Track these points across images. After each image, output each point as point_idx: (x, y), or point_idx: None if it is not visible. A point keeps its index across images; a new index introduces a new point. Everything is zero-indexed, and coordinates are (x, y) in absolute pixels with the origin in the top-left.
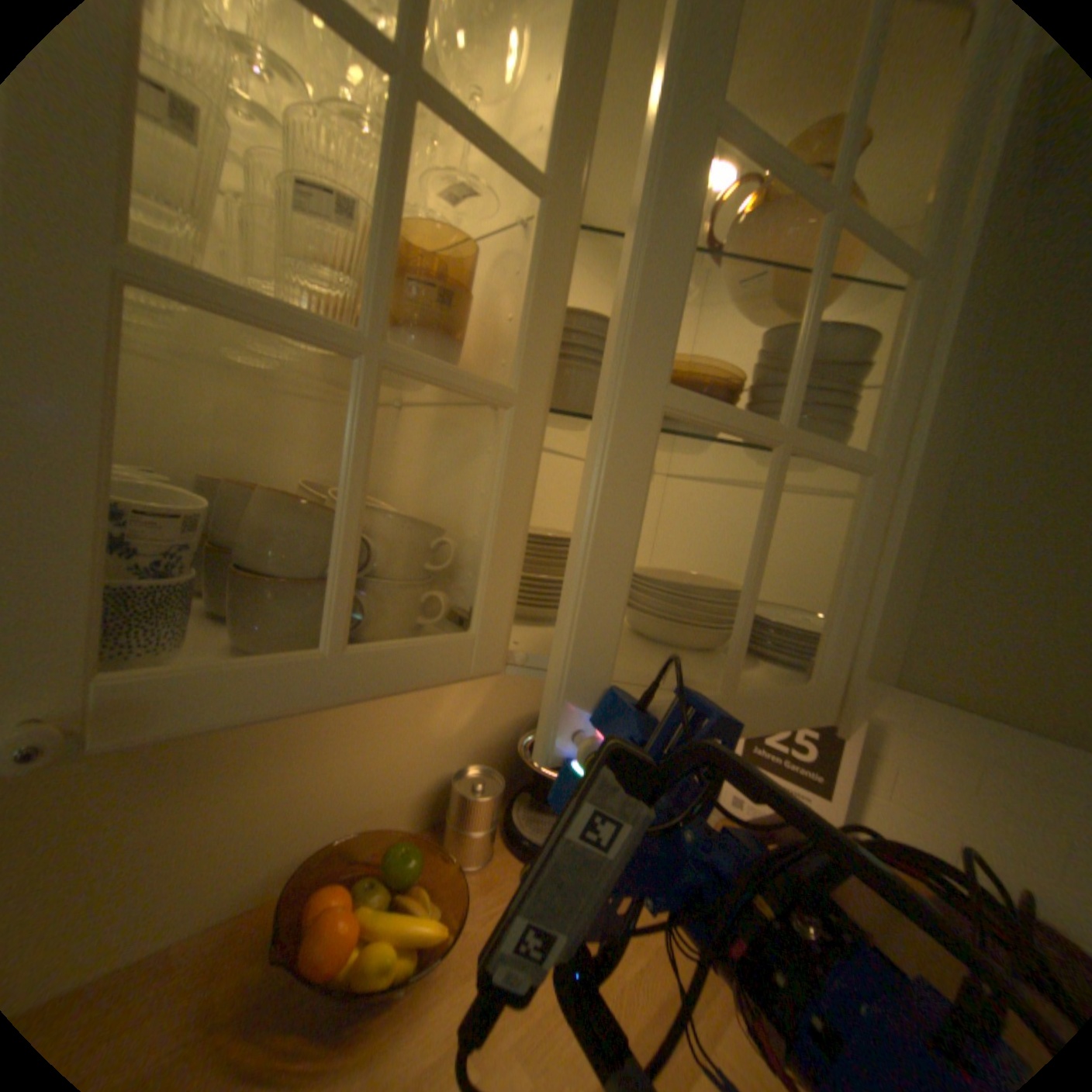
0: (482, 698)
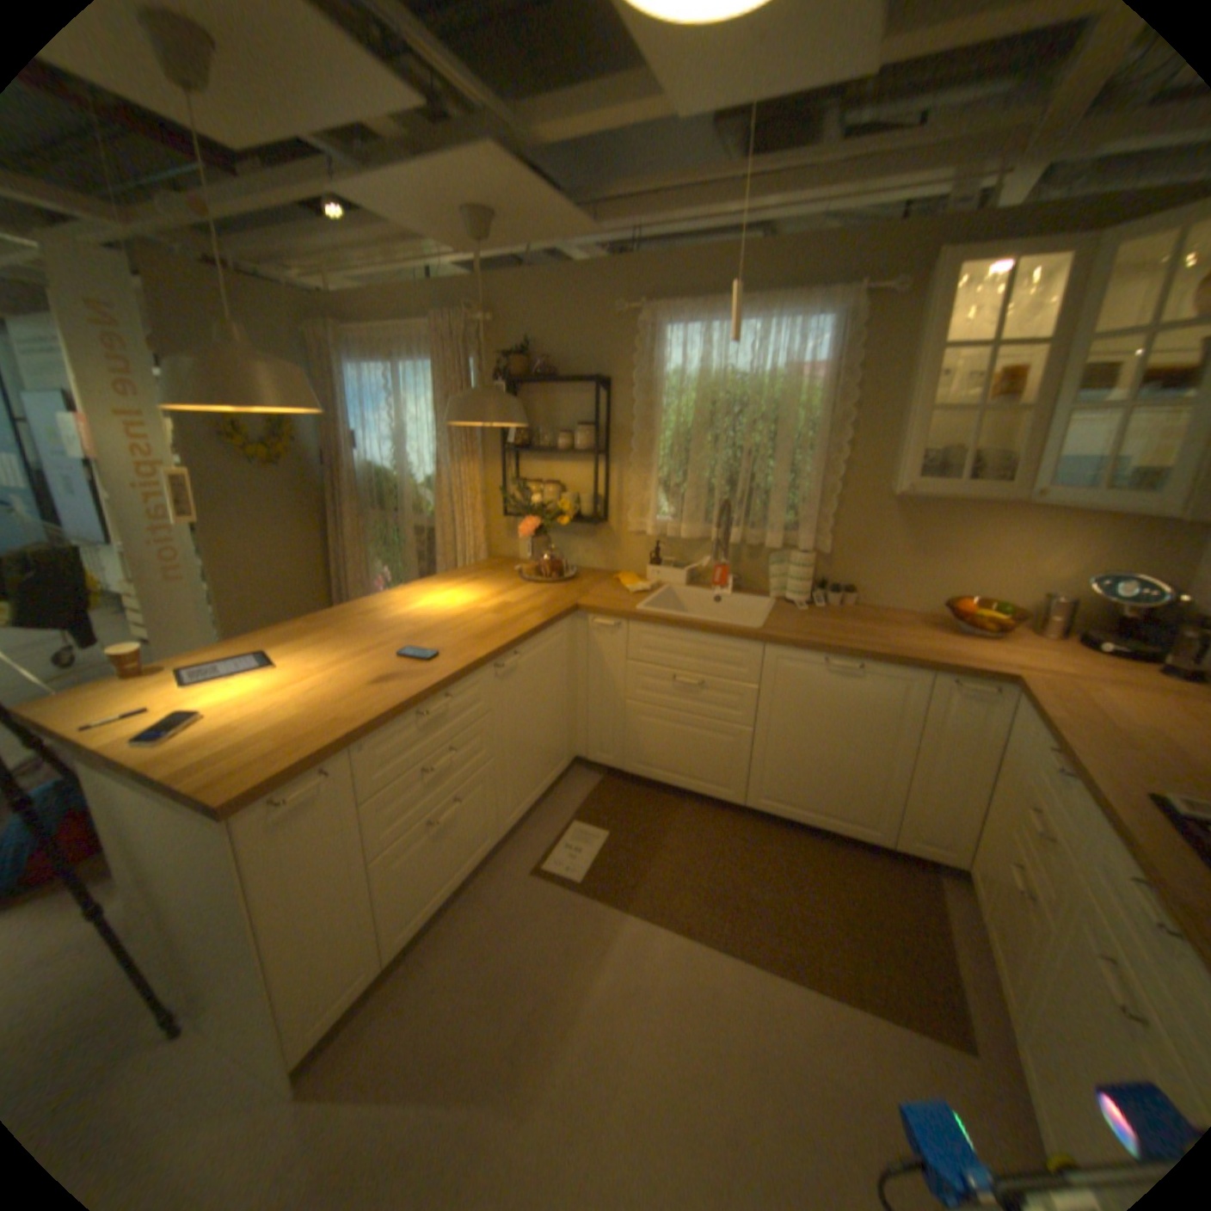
0: (1082, 564)
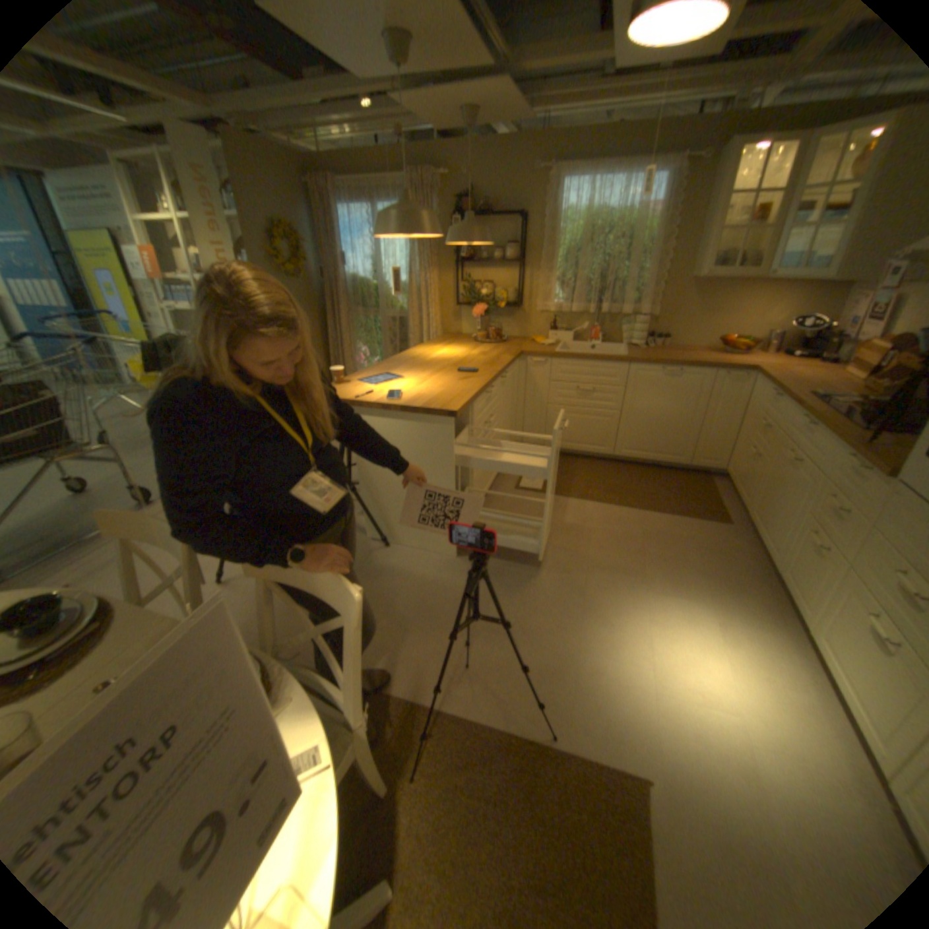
0: (787, 313)
